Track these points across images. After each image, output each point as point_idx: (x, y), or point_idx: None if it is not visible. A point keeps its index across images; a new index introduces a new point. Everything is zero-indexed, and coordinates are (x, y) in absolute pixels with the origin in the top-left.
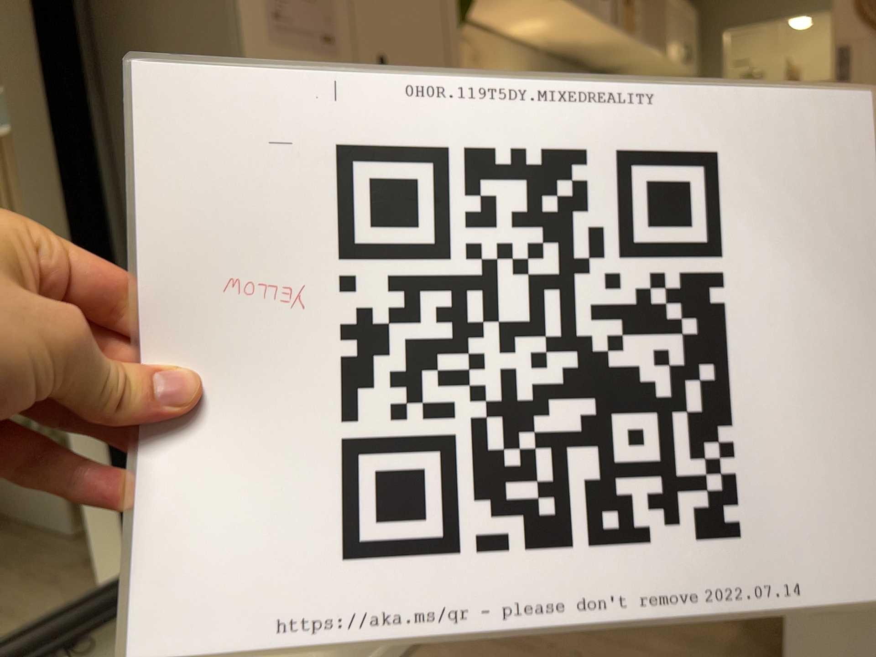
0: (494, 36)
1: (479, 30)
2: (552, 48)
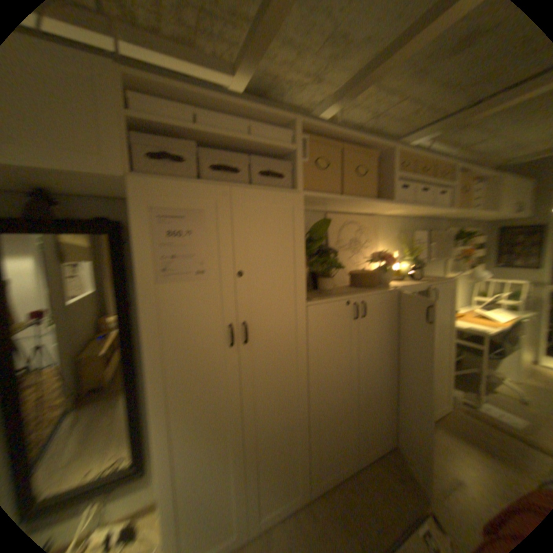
0: (374, 217)
1: (364, 216)
2: (415, 216)
